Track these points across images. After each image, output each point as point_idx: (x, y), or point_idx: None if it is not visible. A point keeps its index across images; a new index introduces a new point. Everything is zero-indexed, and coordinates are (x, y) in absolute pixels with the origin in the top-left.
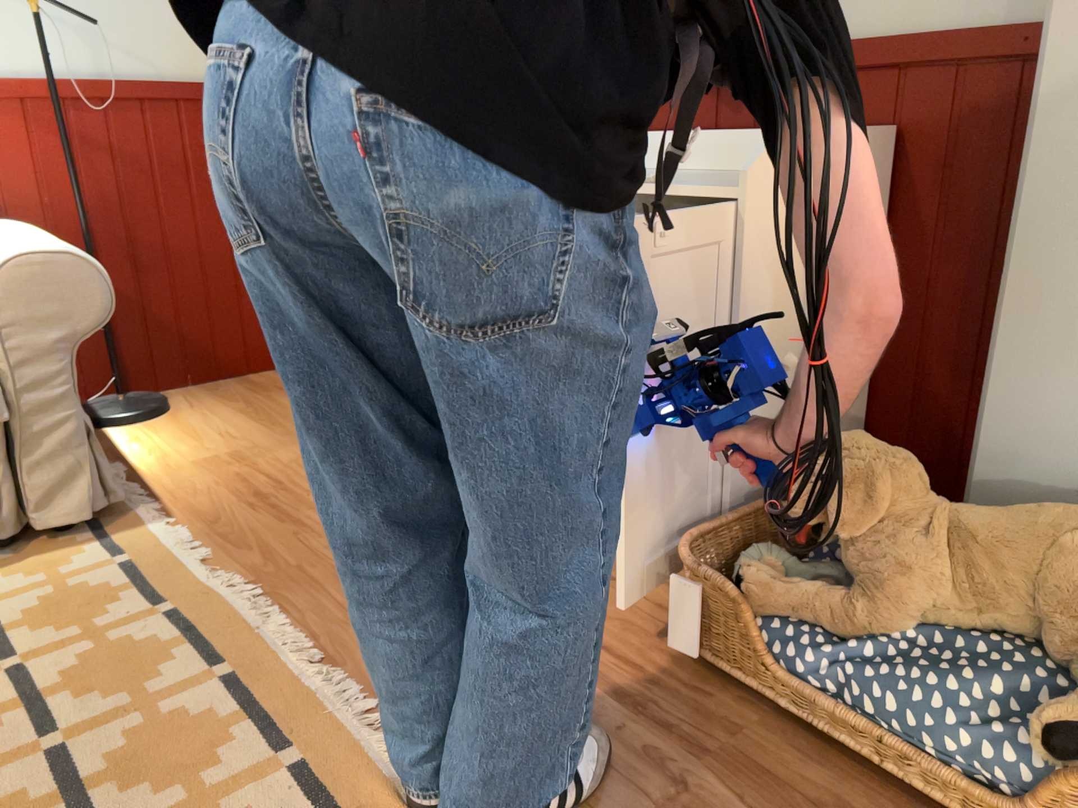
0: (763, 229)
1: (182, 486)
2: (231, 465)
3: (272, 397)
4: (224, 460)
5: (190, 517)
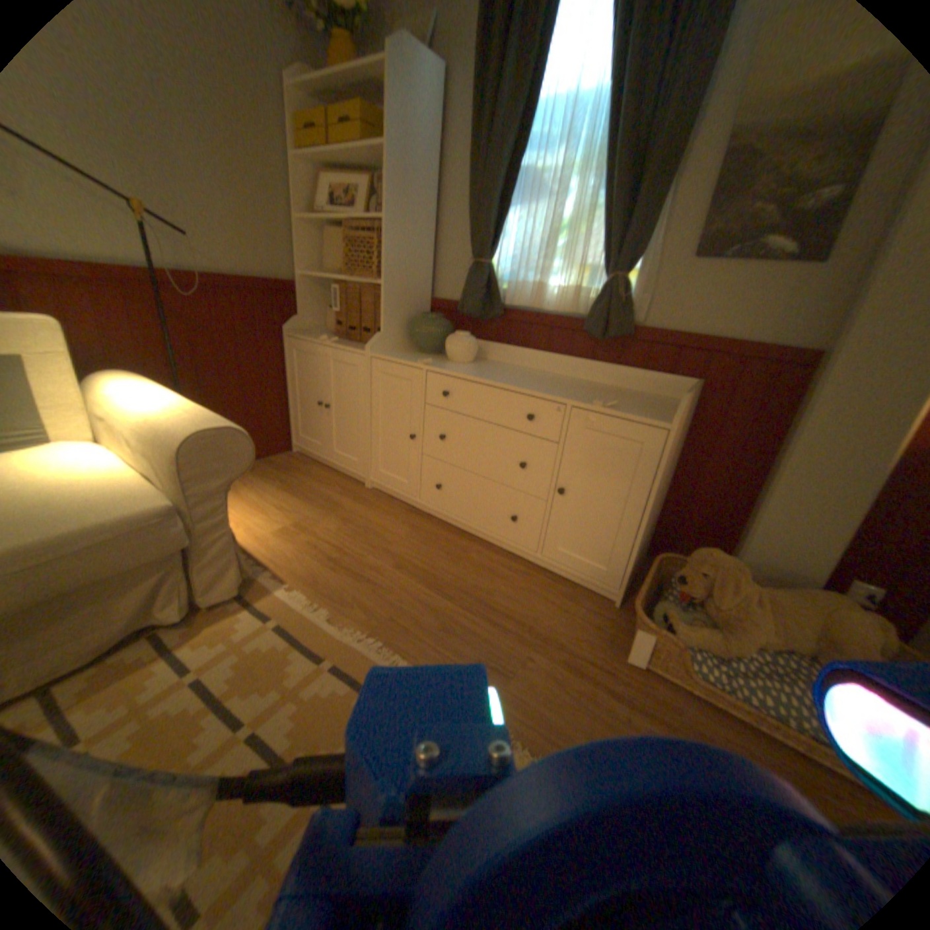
0: (675, 443)
1: (276, 555)
2: (299, 535)
3: (295, 476)
4: (292, 531)
5: (296, 582)
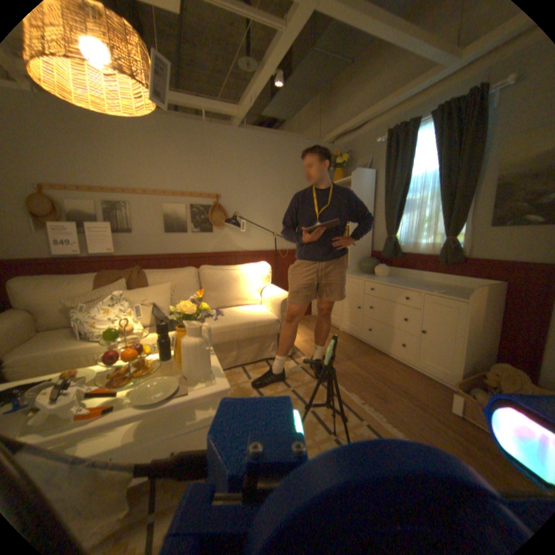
0: (475, 309)
1: (302, 348)
2: (311, 343)
3: (311, 324)
4: (309, 341)
5: (309, 357)
